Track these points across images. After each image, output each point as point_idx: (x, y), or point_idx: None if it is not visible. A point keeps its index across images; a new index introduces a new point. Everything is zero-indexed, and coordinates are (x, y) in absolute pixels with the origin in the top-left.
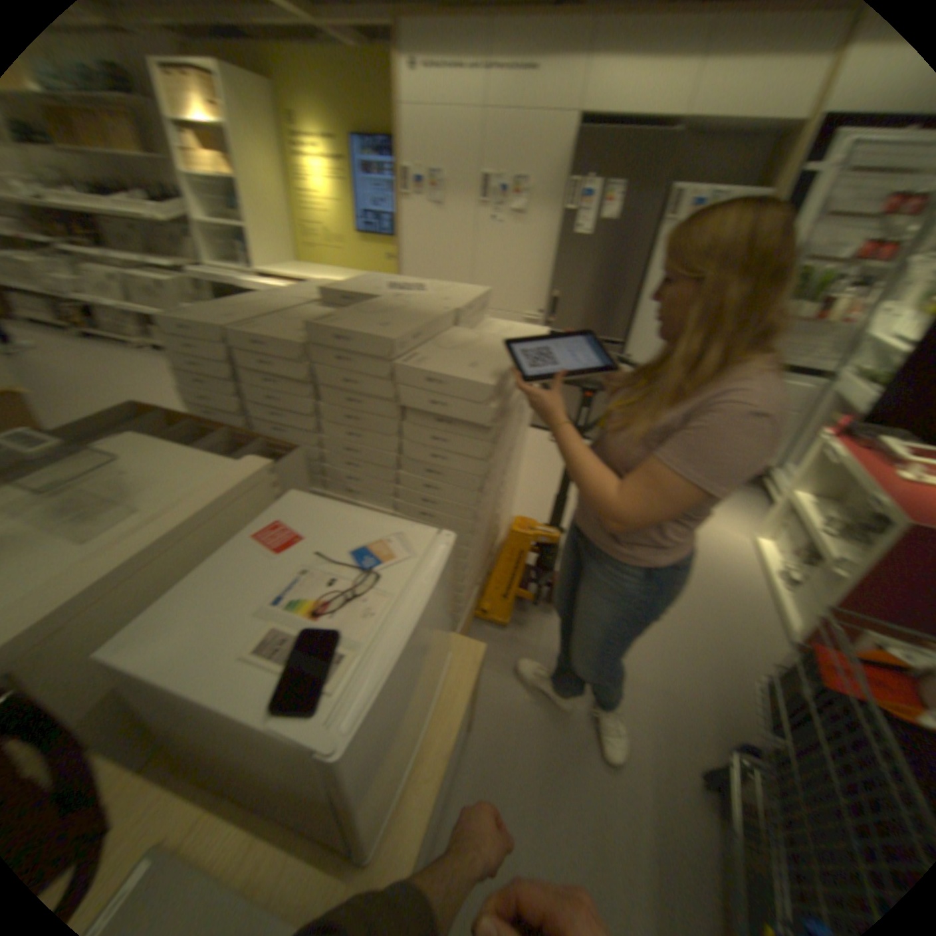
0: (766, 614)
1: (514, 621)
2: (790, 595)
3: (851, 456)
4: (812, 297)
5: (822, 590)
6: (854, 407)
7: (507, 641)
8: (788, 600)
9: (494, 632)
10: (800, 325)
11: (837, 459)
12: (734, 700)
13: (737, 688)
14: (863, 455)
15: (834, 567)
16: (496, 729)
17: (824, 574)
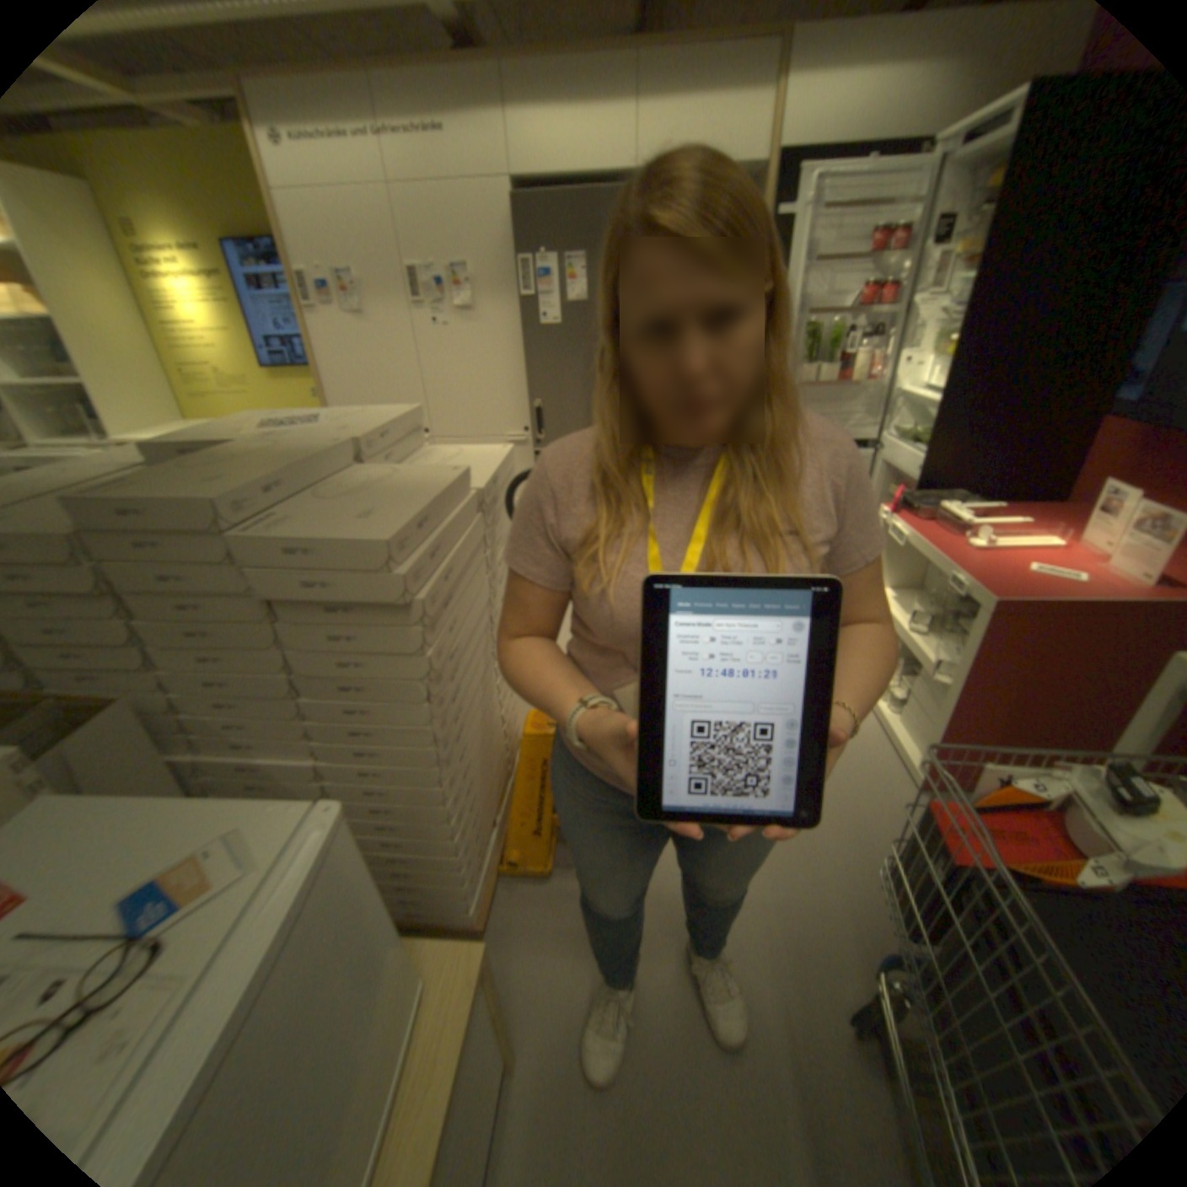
0: (876, 751)
1: (557, 864)
2: (895, 719)
3: (914, 532)
4: (825, 357)
5: (927, 704)
6: (904, 475)
7: (550, 899)
8: (896, 726)
9: (530, 890)
10: (822, 392)
11: (900, 540)
12: (864, 885)
13: (865, 865)
14: (926, 529)
15: (932, 672)
16: (550, 1053)
17: (925, 684)
